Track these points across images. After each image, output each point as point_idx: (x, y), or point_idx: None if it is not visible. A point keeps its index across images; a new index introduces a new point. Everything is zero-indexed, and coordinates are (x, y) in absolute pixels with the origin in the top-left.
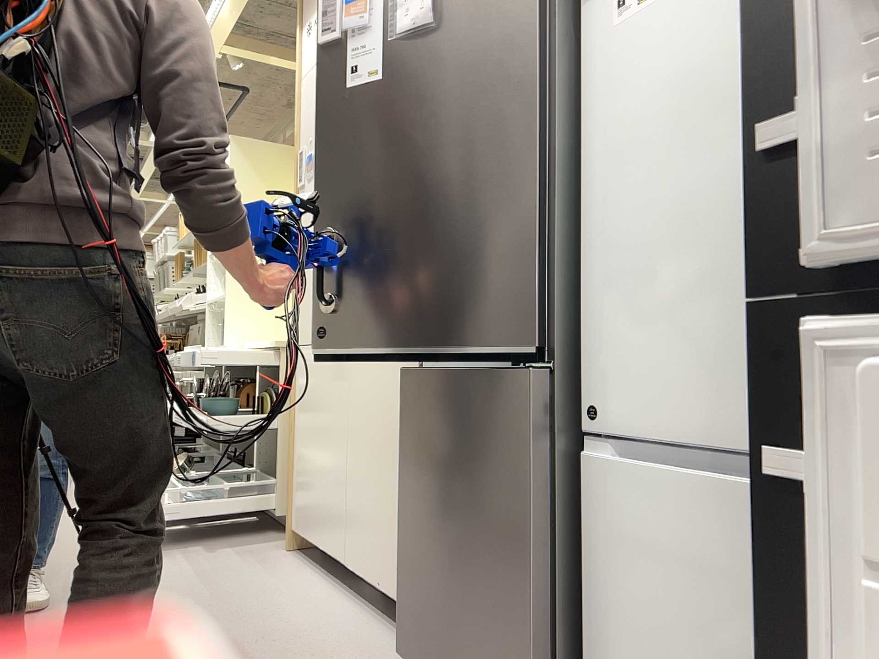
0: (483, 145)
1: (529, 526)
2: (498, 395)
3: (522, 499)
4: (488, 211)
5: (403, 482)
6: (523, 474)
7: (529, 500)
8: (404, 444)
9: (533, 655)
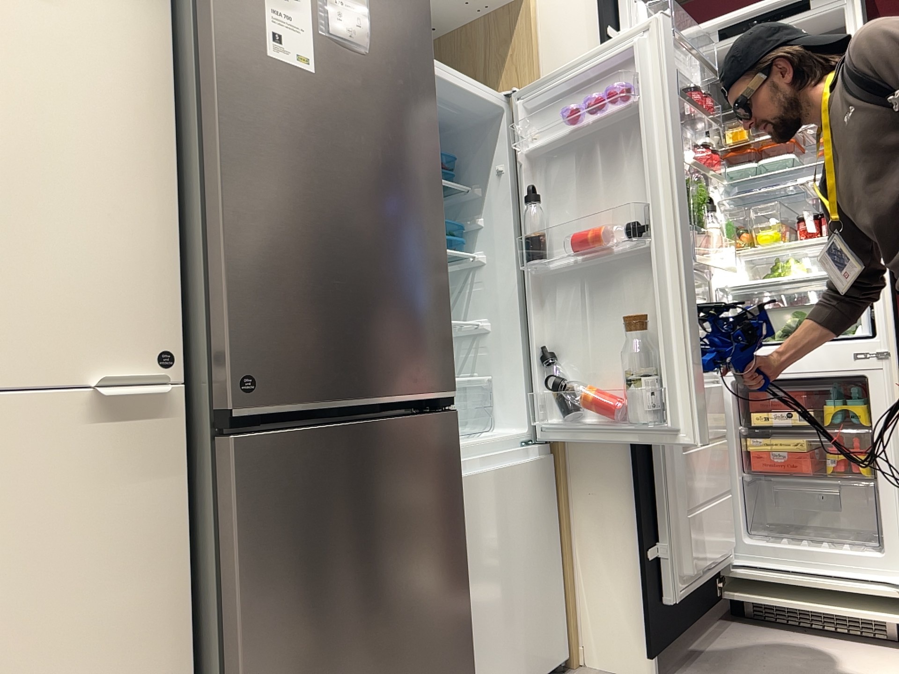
0: (395, 181)
1: (462, 547)
2: (428, 439)
3: (456, 526)
4: (406, 252)
5: (253, 623)
6: (454, 504)
7: (460, 524)
8: (250, 559)
9: (462, 663)
